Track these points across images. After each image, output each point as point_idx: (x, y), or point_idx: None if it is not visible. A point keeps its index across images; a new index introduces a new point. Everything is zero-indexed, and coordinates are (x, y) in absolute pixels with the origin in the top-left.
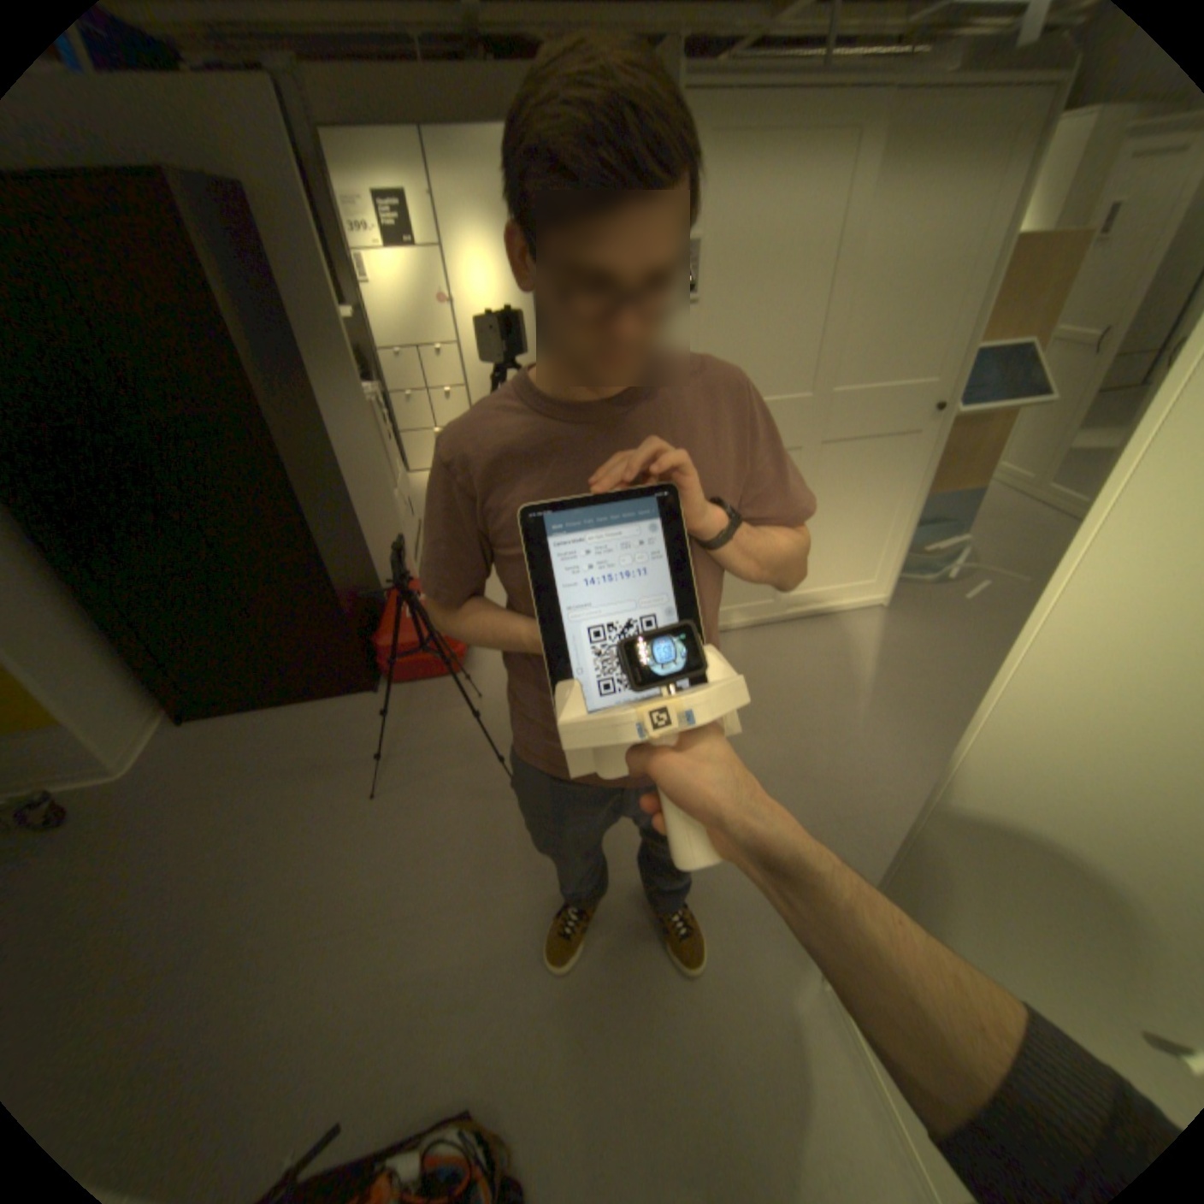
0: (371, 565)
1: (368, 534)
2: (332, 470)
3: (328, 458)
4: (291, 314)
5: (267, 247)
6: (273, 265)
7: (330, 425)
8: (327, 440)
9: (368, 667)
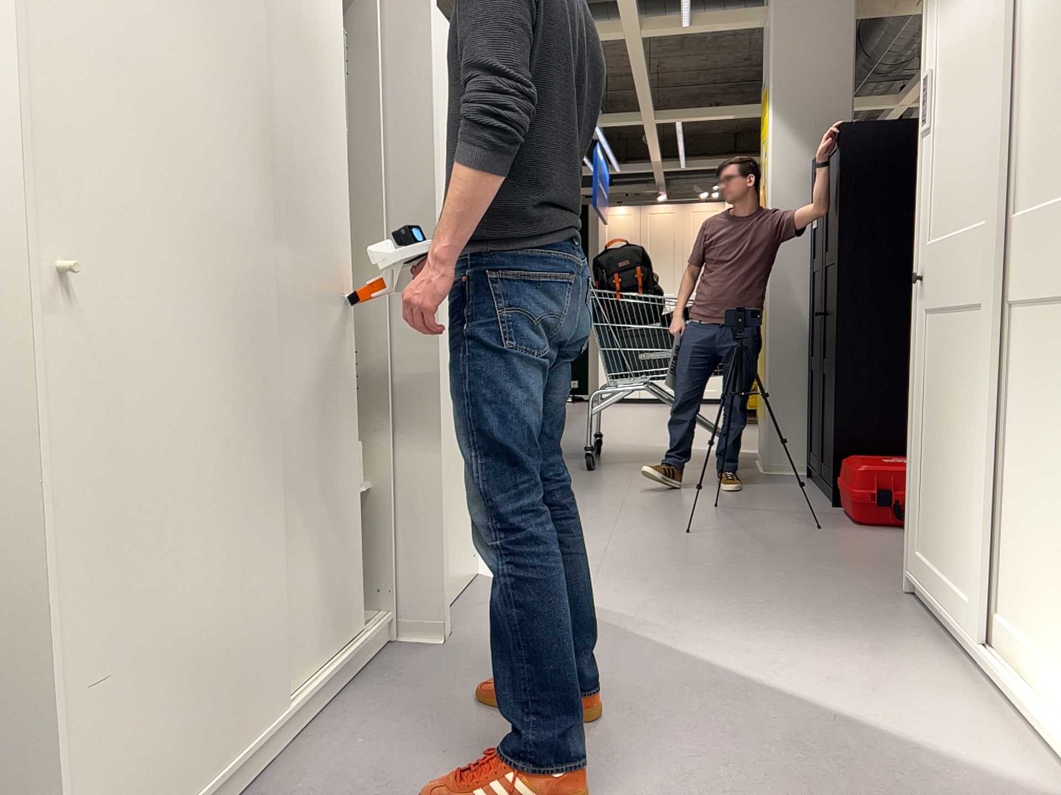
0: None
1: None
2: None
3: None
4: None
5: None
6: None
7: None
8: None
9: (834, 476)
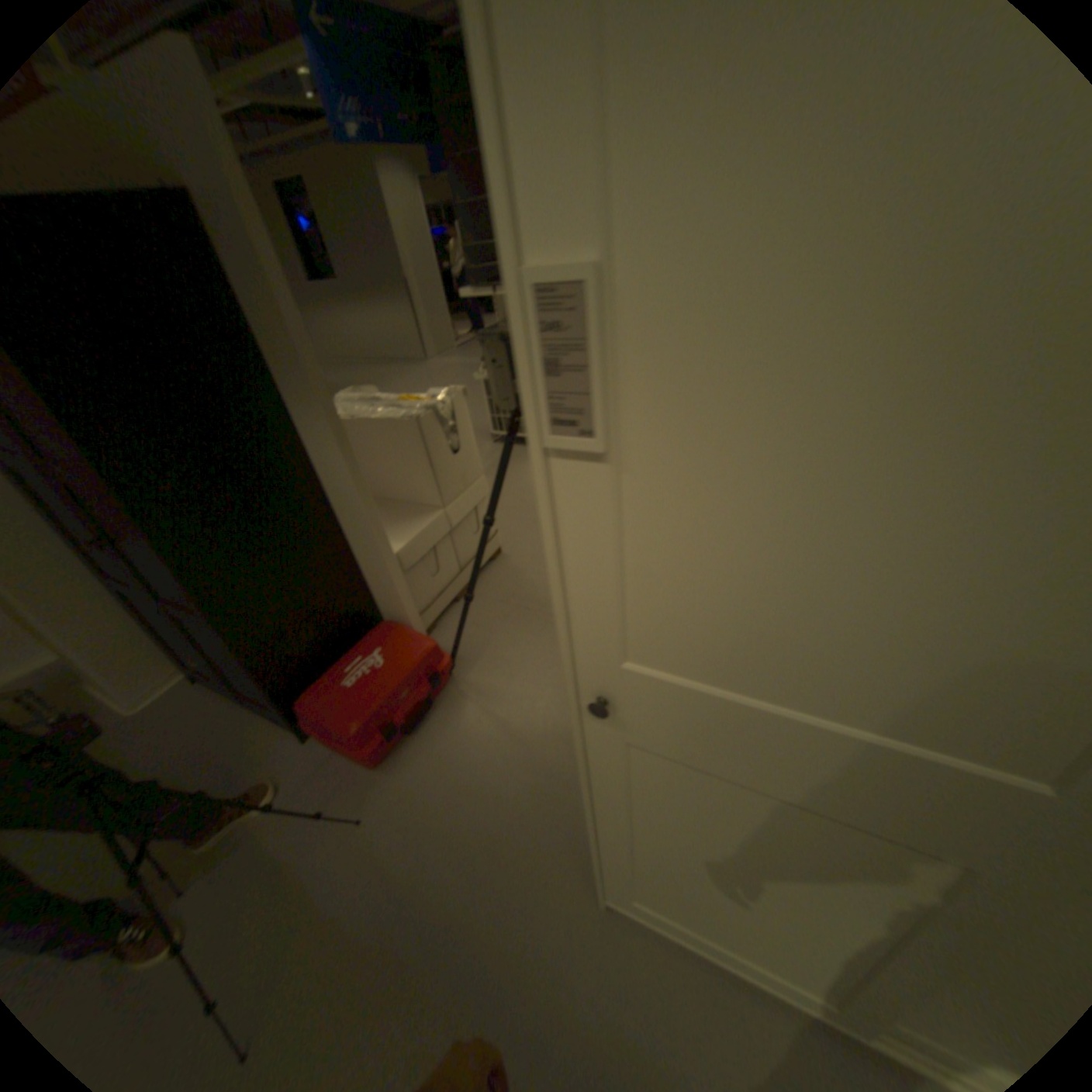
0: (365, 598)
1: (361, 568)
2: (302, 508)
3: (296, 496)
4: (255, 339)
5: (220, 263)
6: (230, 283)
7: (310, 458)
8: (306, 474)
9: (289, 721)
